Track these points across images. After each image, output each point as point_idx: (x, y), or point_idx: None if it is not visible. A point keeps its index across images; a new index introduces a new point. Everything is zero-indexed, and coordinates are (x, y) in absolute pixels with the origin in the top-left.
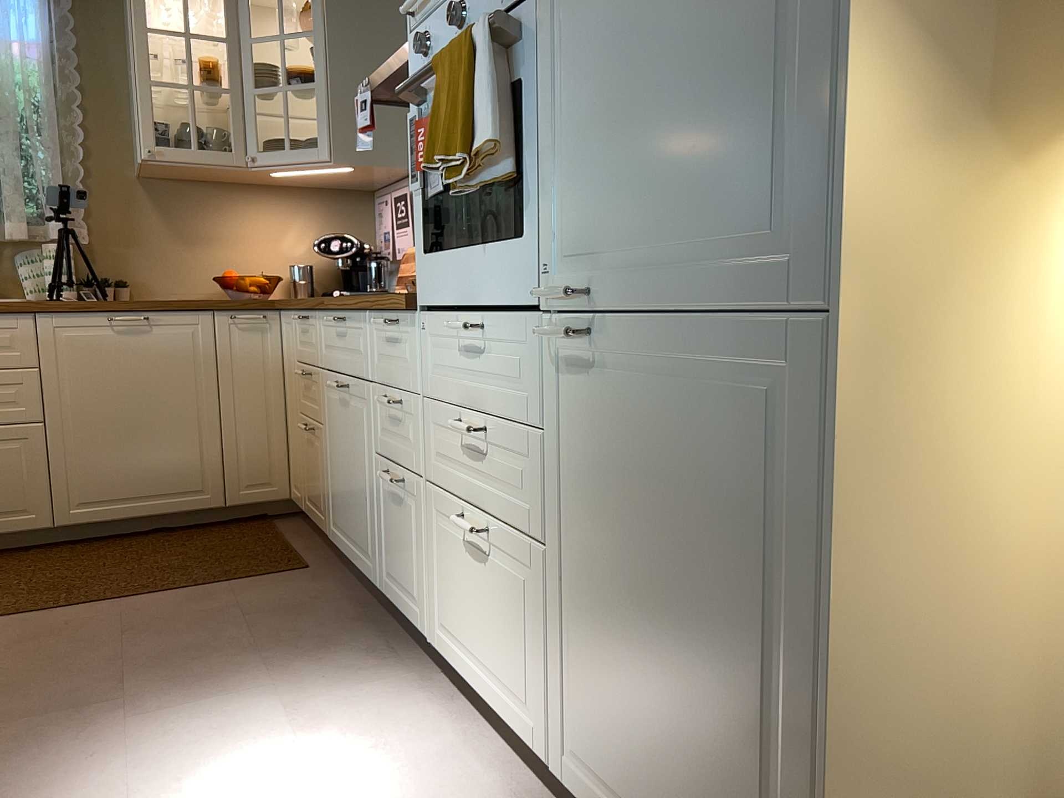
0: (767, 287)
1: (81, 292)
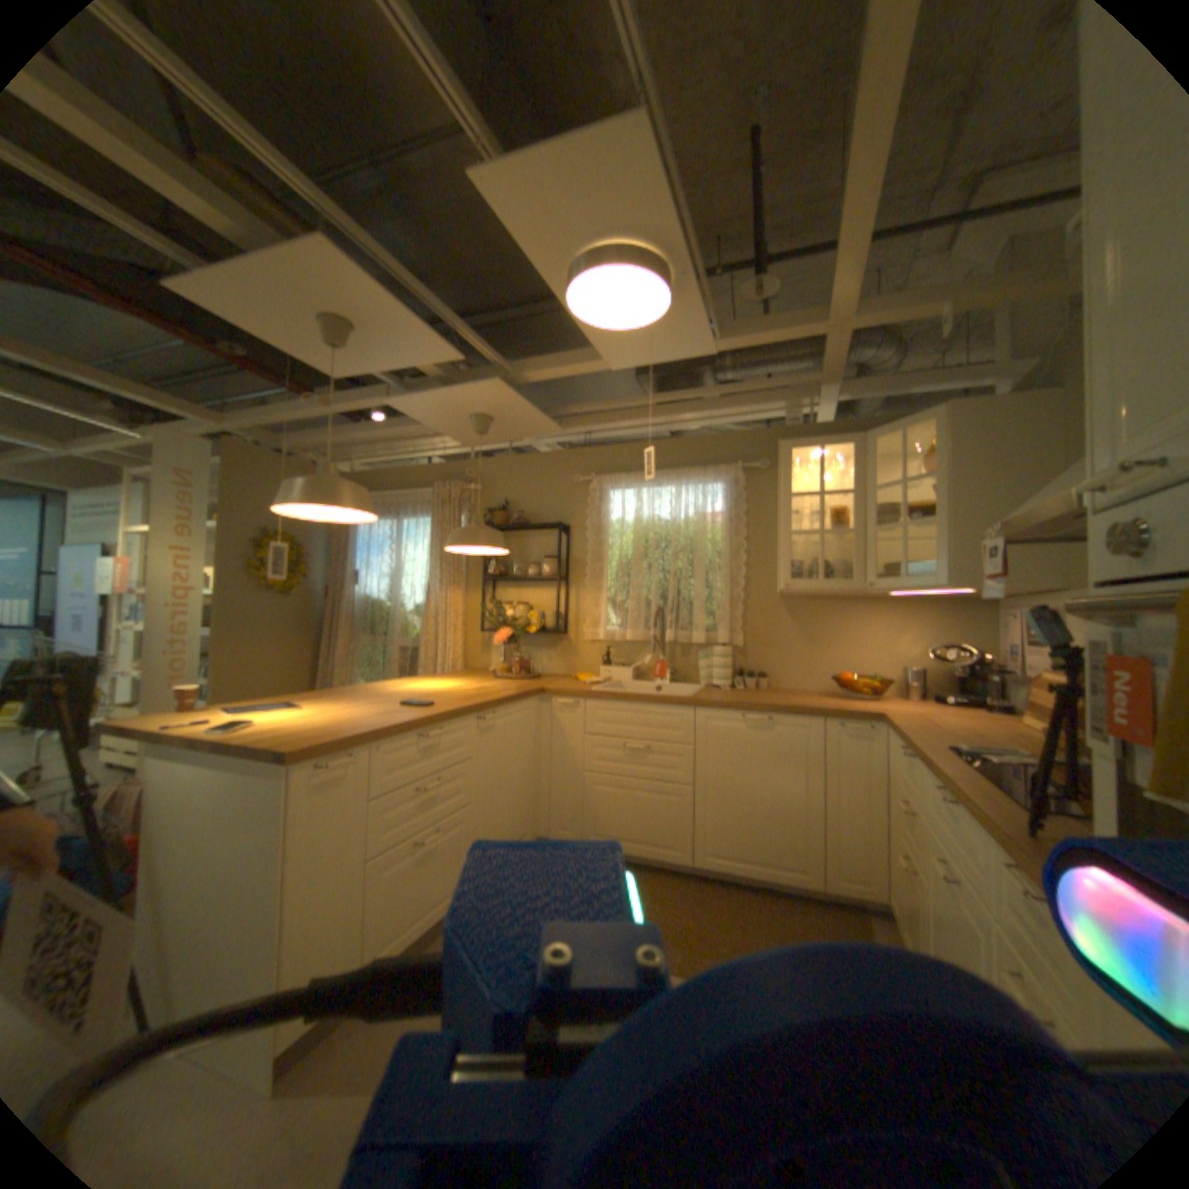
0: None
1: (735, 679)
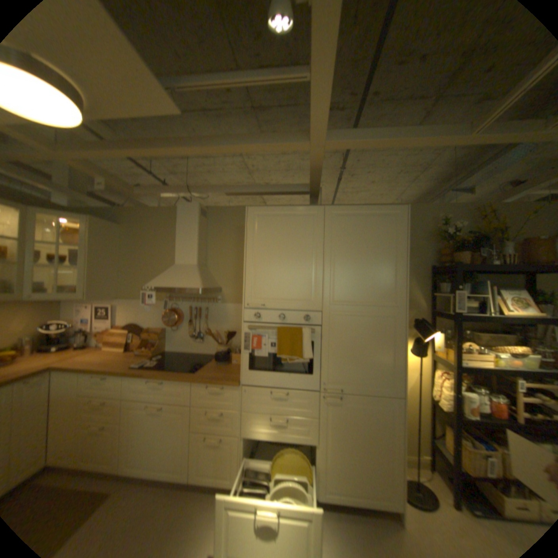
0: (387, 393)
1: None
